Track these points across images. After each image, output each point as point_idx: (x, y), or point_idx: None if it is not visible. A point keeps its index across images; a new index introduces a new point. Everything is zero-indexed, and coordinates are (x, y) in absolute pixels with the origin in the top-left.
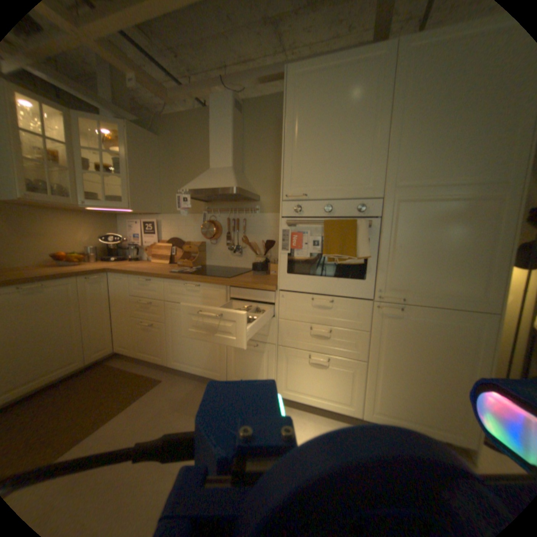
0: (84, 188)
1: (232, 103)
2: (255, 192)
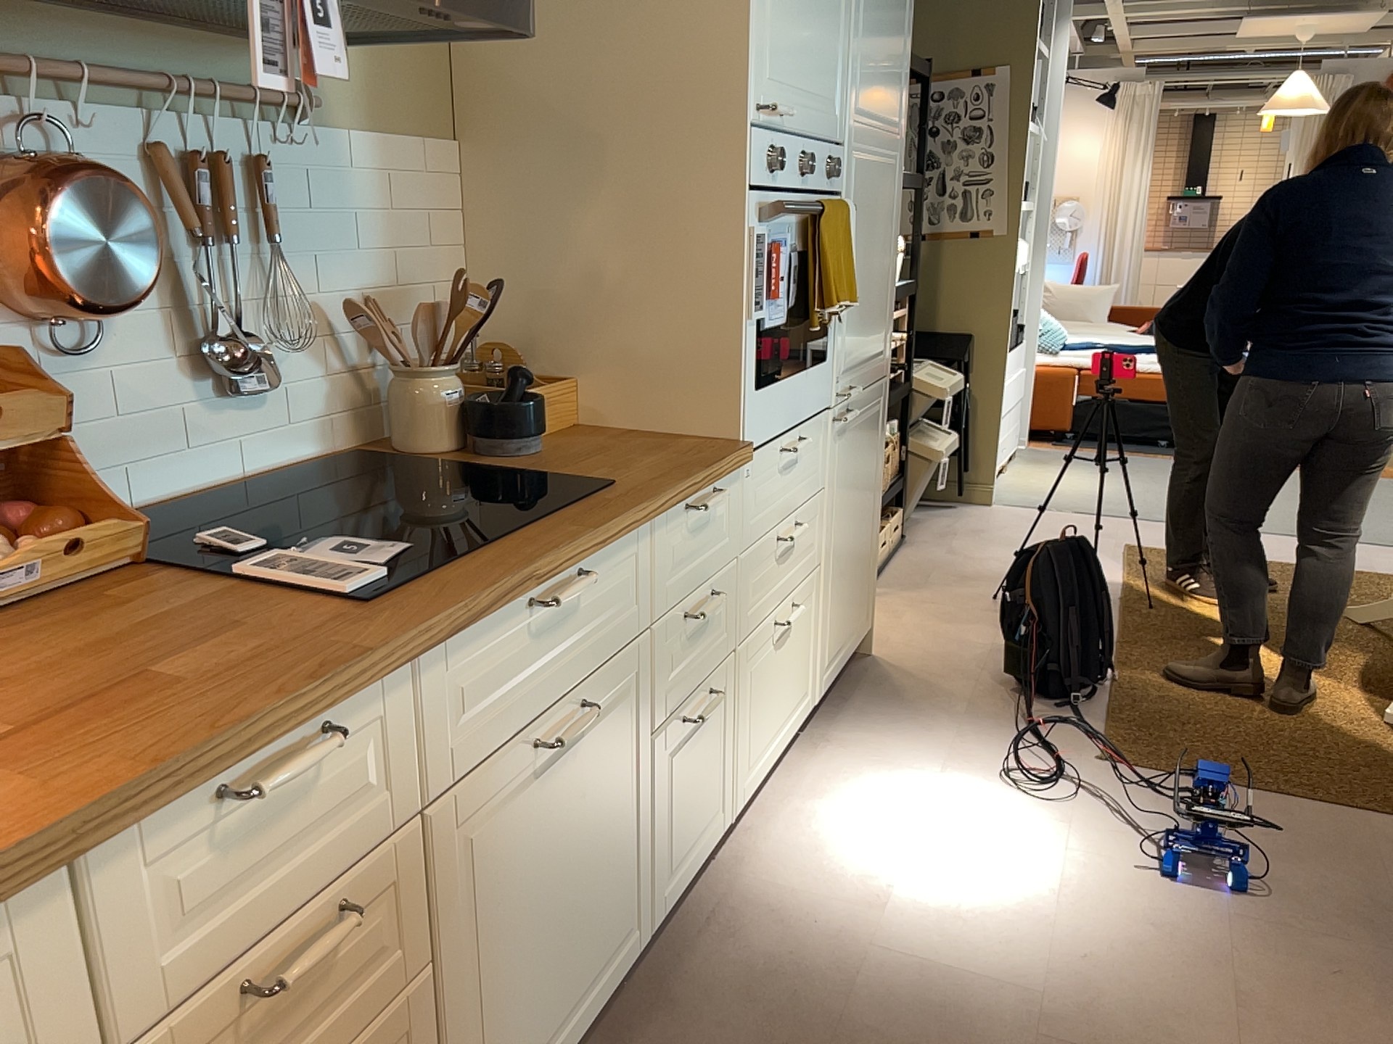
0: None
1: None
2: None
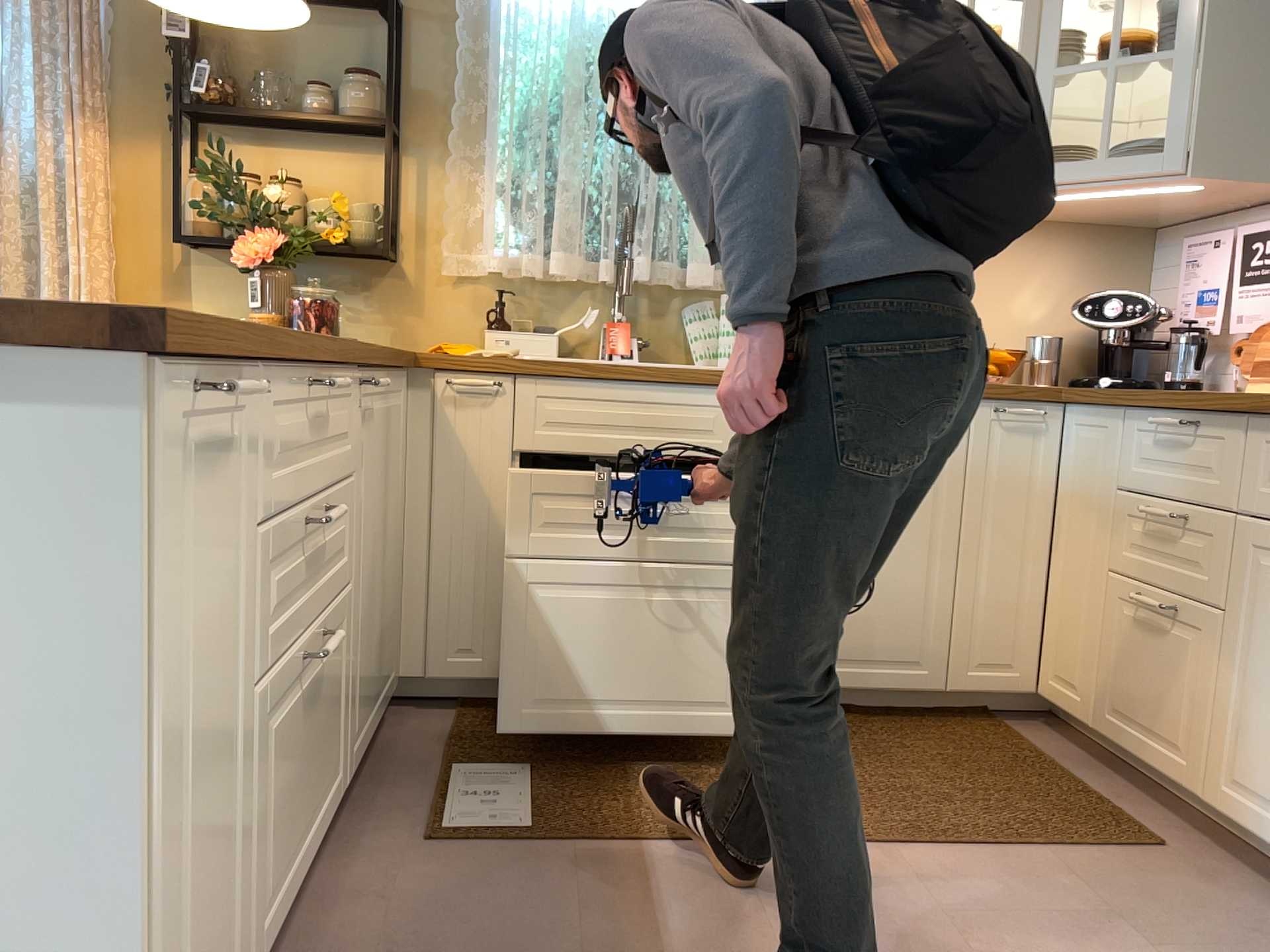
0: (1070, 140)
1: None
2: None
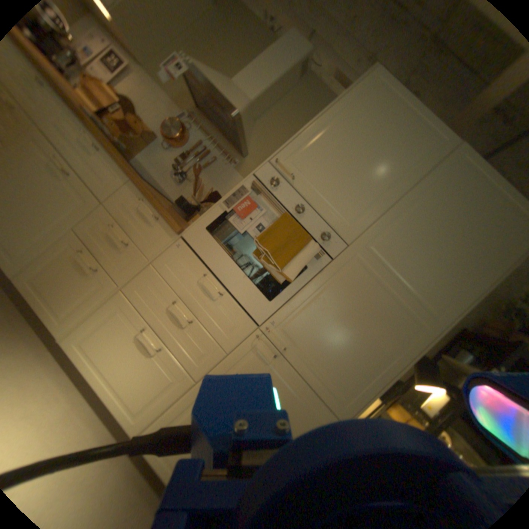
0: None
1: (302, 59)
2: (247, 149)
